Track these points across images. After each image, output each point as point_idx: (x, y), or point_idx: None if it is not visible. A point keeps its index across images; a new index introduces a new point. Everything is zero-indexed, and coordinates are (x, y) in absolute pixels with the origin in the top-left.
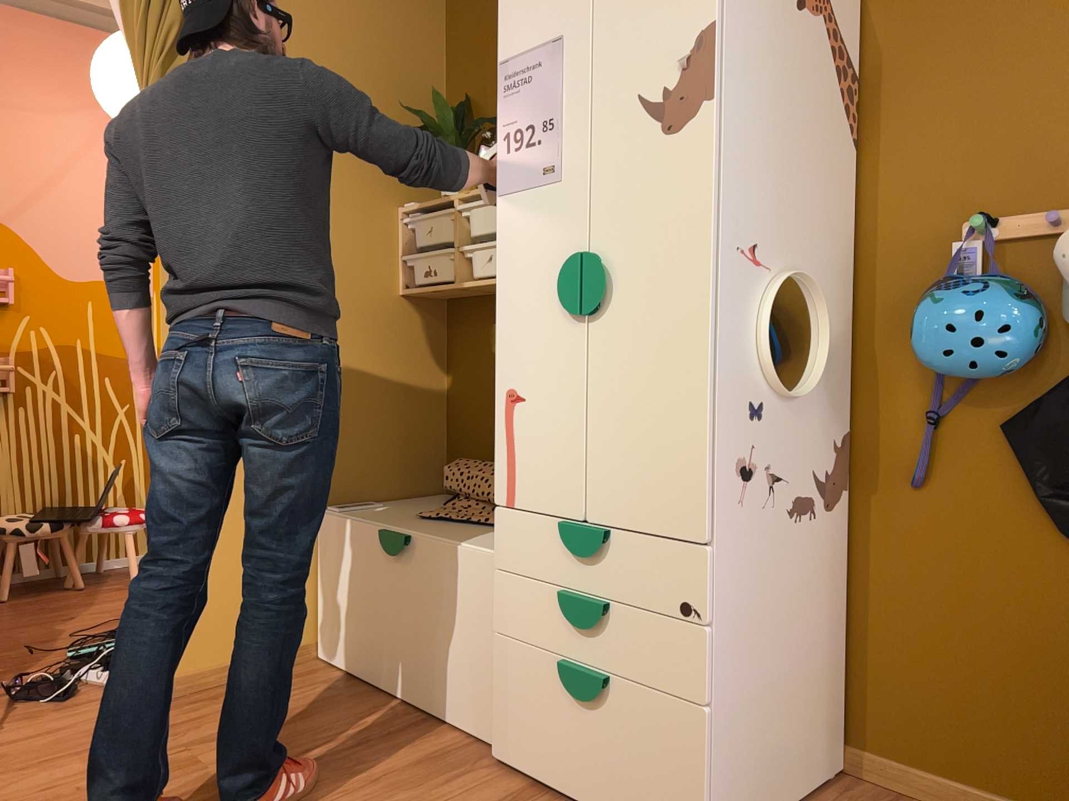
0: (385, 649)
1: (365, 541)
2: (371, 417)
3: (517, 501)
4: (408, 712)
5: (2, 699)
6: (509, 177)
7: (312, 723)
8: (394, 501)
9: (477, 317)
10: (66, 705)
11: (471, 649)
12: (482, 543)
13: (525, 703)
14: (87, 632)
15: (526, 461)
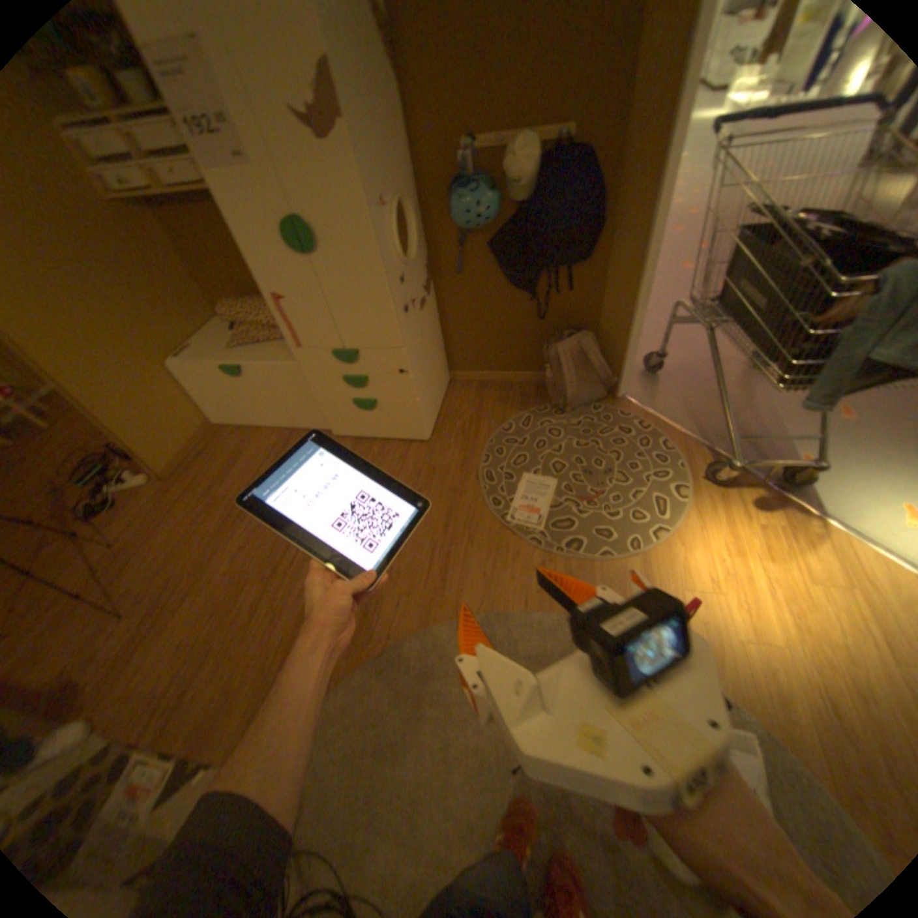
0: (252, 414)
1: (209, 374)
2: (149, 298)
3: (301, 347)
4: (280, 432)
5: (78, 526)
6: (201, 159)
7: (245, 458)
8: (193, 337)
9: (170, 204)
10: (118, 510)
11: (301, 403)
12: (280, 358)
13: (340, 417)
14: (62, 472)
15: (298, 329)
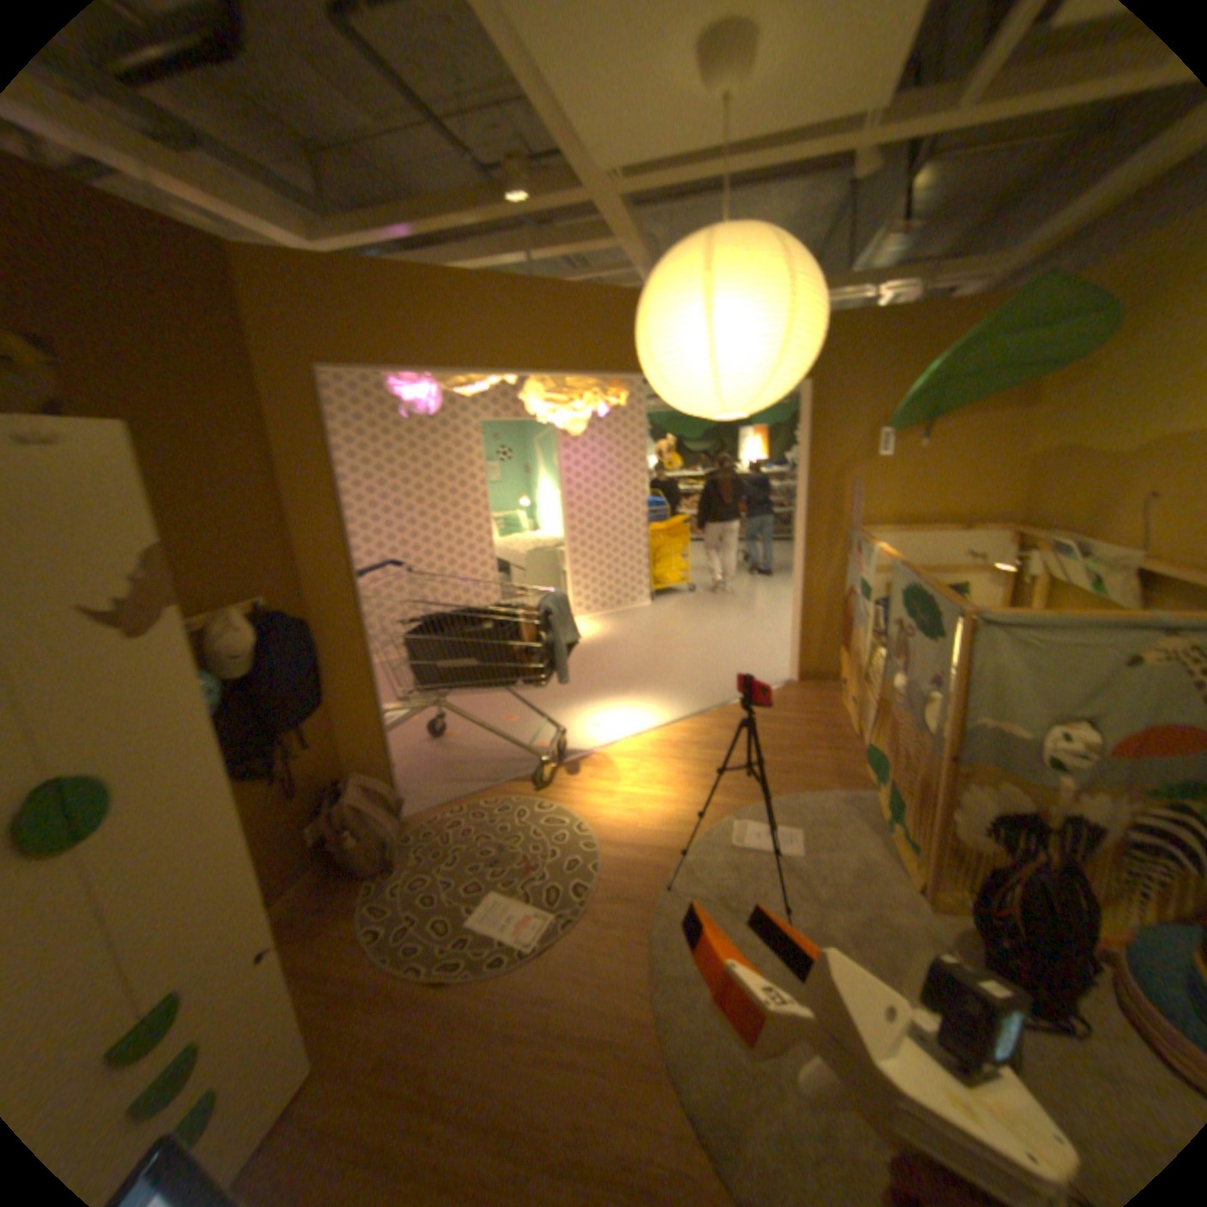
0: None
1: None
2: None
3: None
4: None
5: None
6: None
7: None
8: None
9: None
10: None
11: None
12: None
13: None
14: None
15: None
